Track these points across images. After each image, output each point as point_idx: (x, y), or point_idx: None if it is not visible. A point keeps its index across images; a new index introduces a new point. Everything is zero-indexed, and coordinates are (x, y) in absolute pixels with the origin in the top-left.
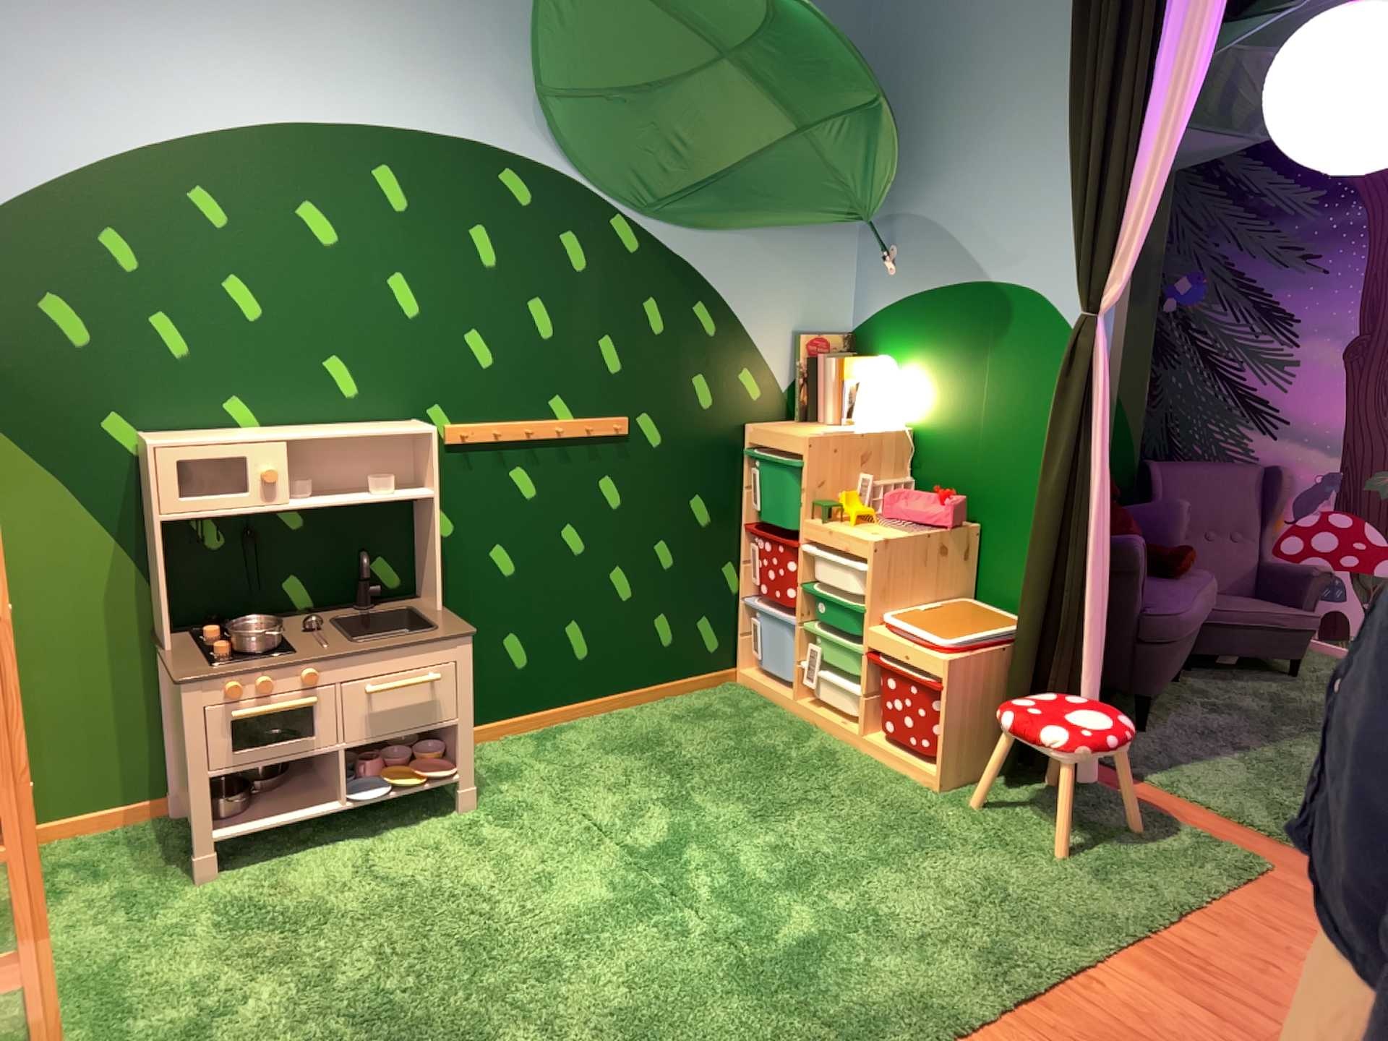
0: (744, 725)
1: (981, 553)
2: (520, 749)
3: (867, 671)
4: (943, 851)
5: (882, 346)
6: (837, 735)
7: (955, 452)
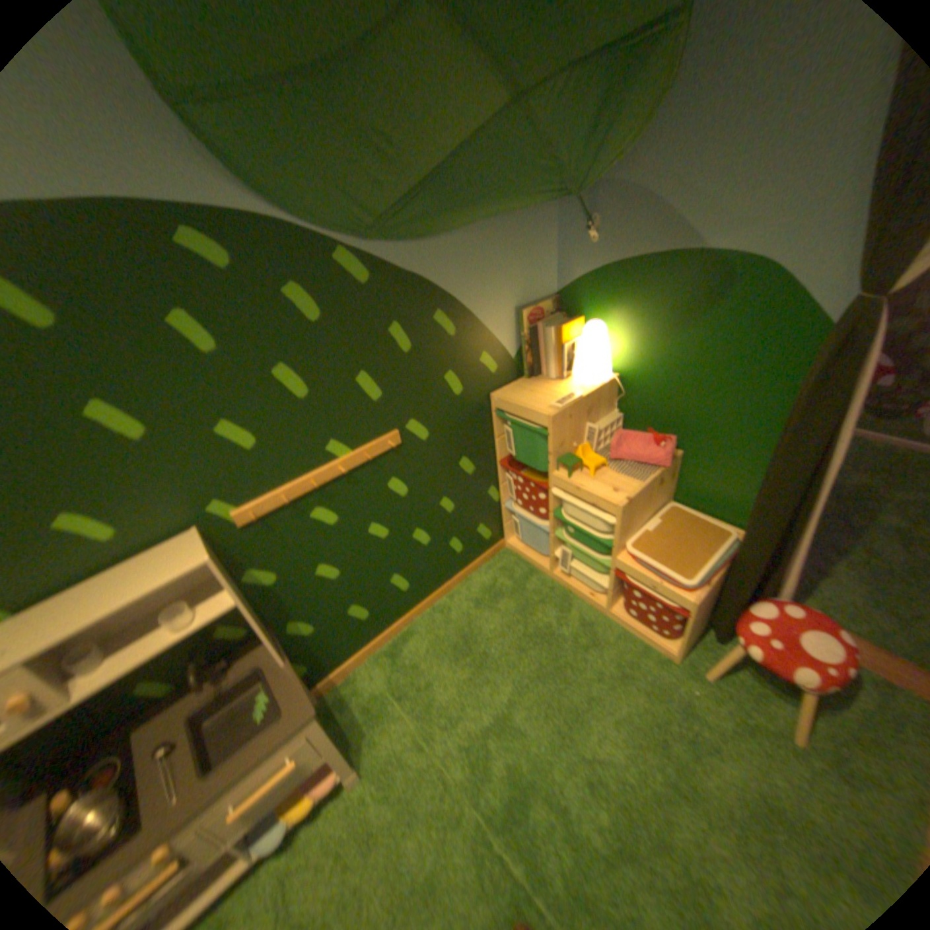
0: (522, 600)
1: (680, 470)
2: (380, 671)
3: (612, 580)
4: (713, 757)
5: (586, 307)
6: (586, 601)
7: (659, 395)
